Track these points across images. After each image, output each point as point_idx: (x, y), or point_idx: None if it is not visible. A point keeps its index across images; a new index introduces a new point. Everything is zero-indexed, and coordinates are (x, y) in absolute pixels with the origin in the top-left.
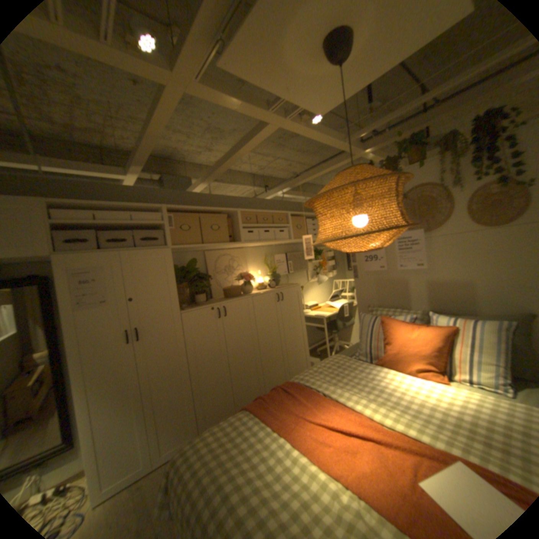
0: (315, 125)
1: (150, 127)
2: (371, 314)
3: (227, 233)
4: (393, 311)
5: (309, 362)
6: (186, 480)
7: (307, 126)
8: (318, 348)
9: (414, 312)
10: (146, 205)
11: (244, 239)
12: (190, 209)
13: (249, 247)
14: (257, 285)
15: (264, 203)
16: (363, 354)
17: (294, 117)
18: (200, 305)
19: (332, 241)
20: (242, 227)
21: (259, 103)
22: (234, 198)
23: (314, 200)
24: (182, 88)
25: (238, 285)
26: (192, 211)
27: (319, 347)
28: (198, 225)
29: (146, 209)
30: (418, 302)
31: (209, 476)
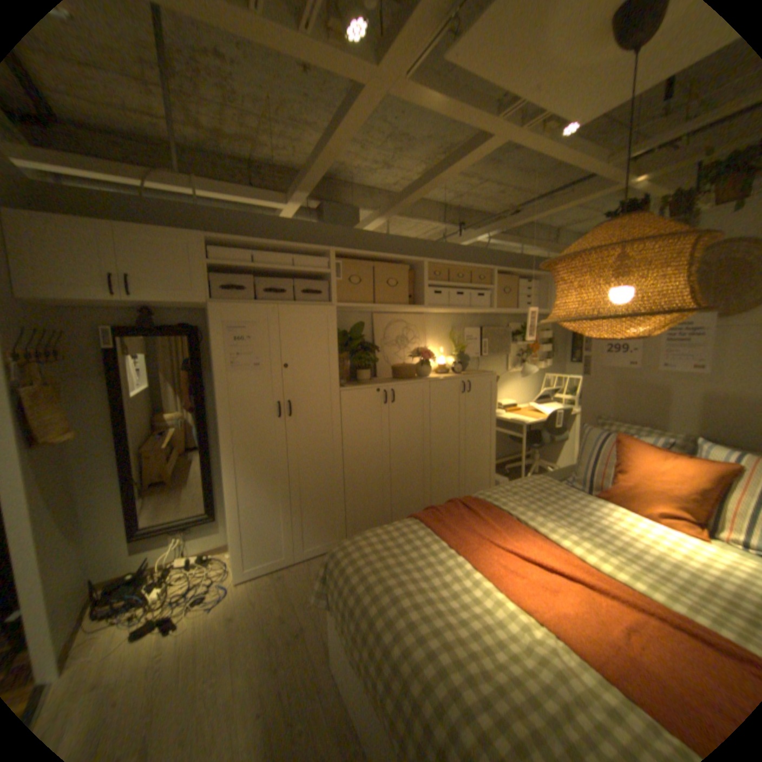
0: (565, 138)
1: (331, 142)
2: (600, 429)
3: (406, 292)
4: (638, 430)
5: (493, 481)
6: (349, 576)
7: (552, 139)
8: (507, 466)
9: (672, 435)
10: (311, 248)
11: (428, 303)
12: (363, 255)
13: (432, 314)
14: (436, 368)
15: (460, 251)
16: (579, 480)
17: (535, 125)
18: (363, 384)
19: (576, 321)
20: (427, 285)
21: (487, 106)
22: (419, 243)
23: (559, 262)
24: (384, 87)
25: (411, 364)
26: (365, 258)
27: (509, 464)
28: (370, 279)
29: (309, 253)
30: (682, 422)
31: (376, 577)
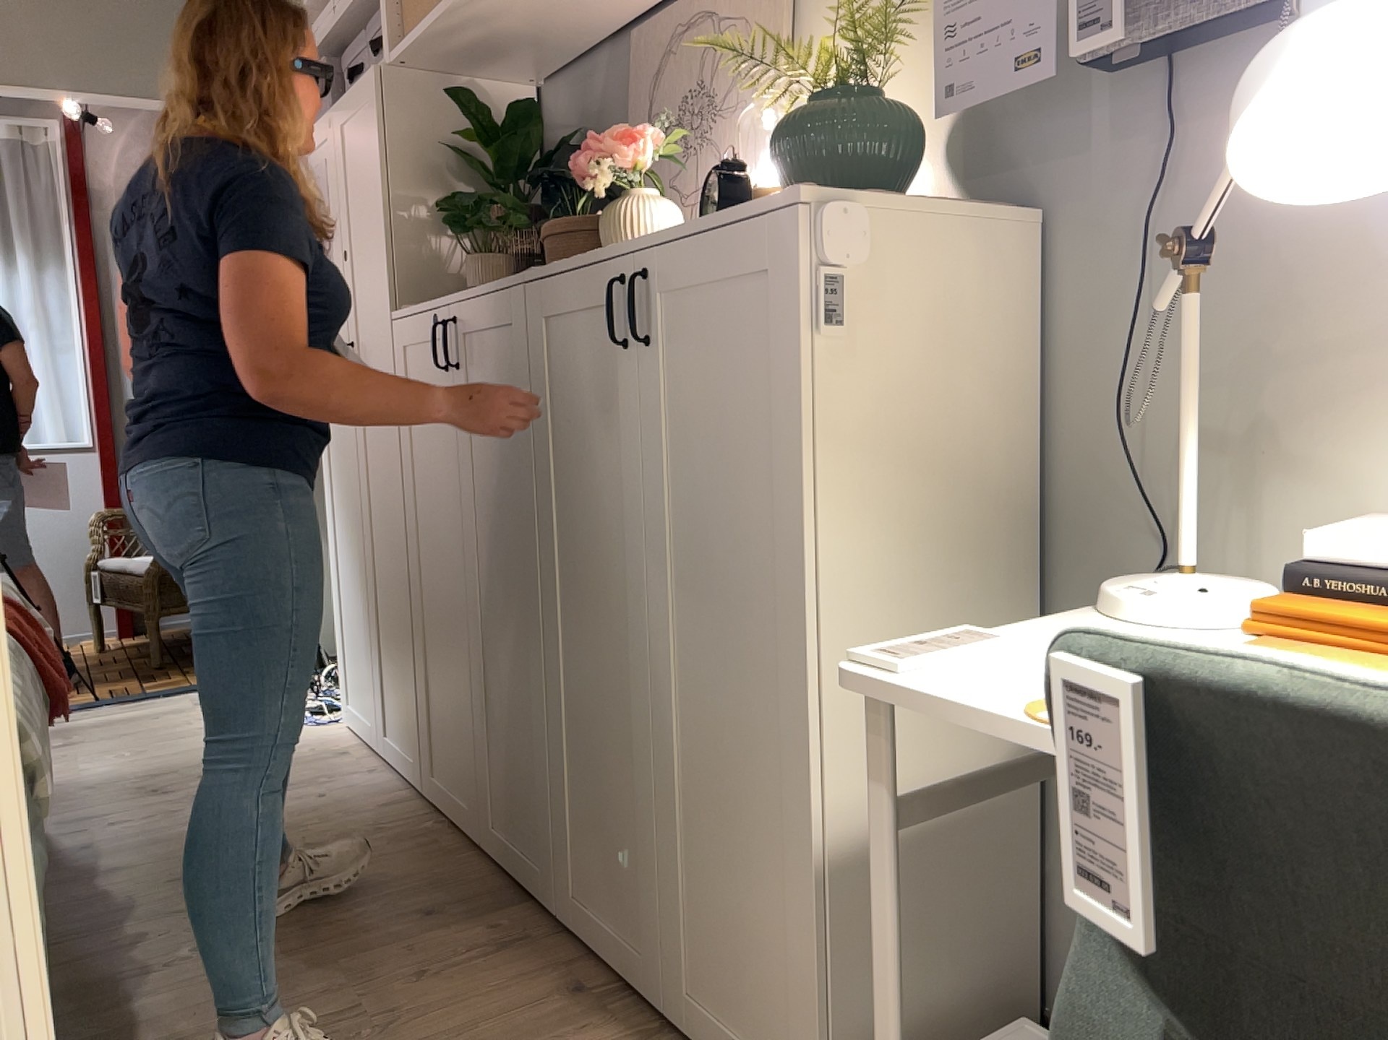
0: None
1: None
2: None
3: None
4: None
5: None
6: None
7: None
8: None
9: None
10: None
11: None
12: None
13: None
14: None
15: None
16: None
17: None
18: (435, 303)
19: None
20: None
21: None
22: None
23: None
24: None
25: None
26: None
27: None
28: None
29: None
30: None
31: None
